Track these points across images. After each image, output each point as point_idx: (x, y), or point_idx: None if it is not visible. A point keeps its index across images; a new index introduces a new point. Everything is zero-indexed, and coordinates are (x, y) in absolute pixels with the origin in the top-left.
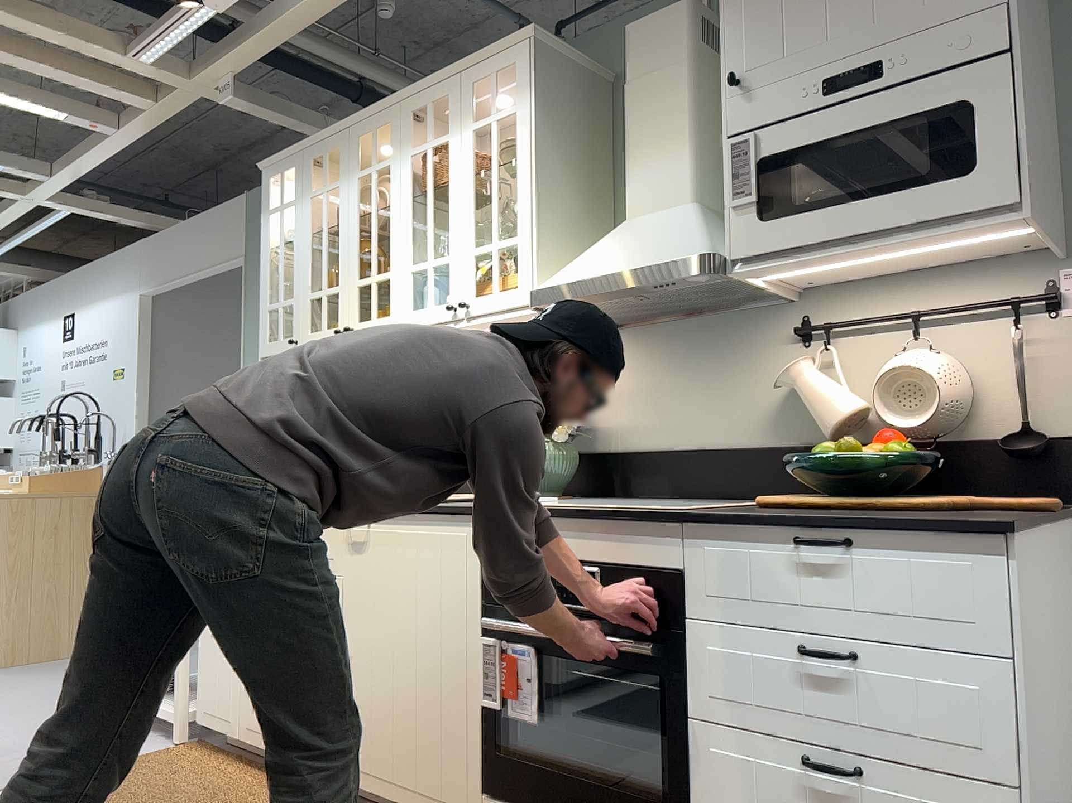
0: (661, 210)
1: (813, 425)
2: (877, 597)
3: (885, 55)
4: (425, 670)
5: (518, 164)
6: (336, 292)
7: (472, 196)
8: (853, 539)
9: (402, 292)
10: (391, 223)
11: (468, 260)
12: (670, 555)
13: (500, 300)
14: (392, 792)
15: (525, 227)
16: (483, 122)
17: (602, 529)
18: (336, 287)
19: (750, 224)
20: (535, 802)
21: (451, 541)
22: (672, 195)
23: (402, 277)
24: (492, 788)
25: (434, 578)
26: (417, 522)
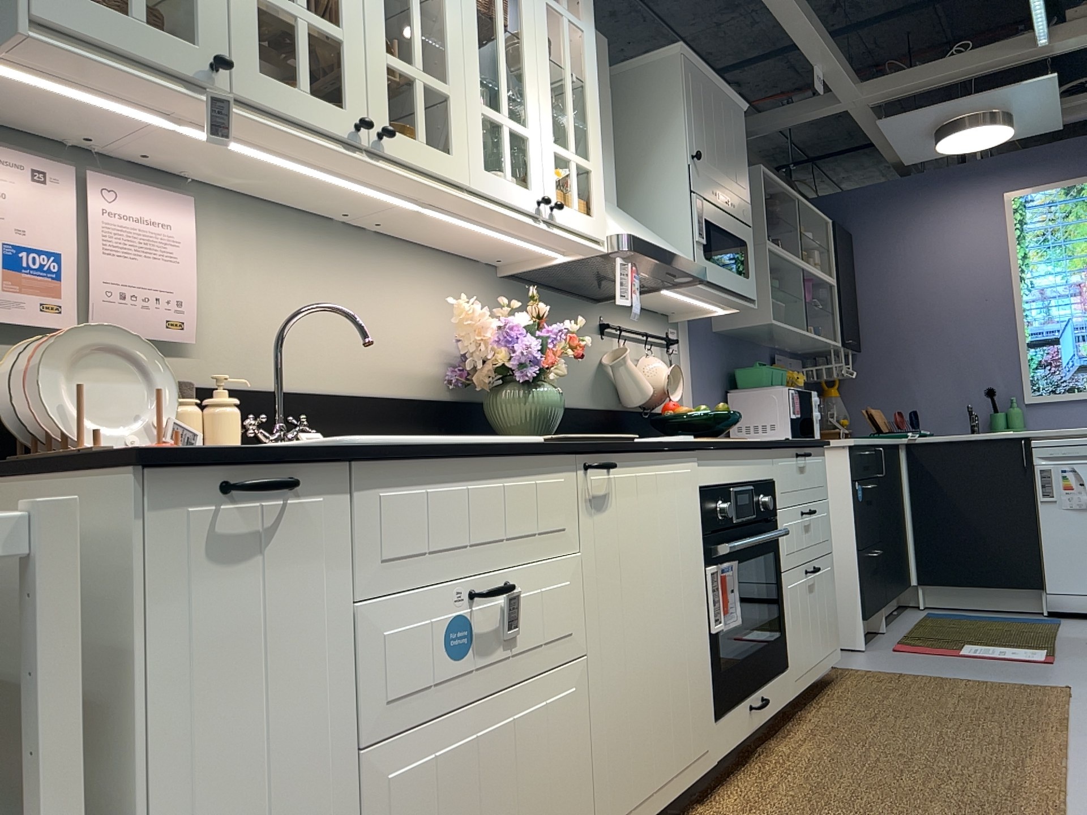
0: (607, 201)
1: (609, 395)
2: (812, 479)
3: (732, 198)
4: (673, 628)
5: (590, 90)
6: (334, 37)
7: (550, 81)
8: (807, 452)
9: (472, 134)
10: (448, 15)
11: (550, 154)
12: (771, 469)
13: (583, 222)
14: (654, 803)
15: (599, 161)
16: (556, 6)
17: (751, 455)
18: (336, 27)
19: (704, 259)
20: (739, 692)
21: (684, 478)
22: (611, 193)
23: (471, 113)
24: (720, 706)
25: (674, 521)
26: (656, 460)
